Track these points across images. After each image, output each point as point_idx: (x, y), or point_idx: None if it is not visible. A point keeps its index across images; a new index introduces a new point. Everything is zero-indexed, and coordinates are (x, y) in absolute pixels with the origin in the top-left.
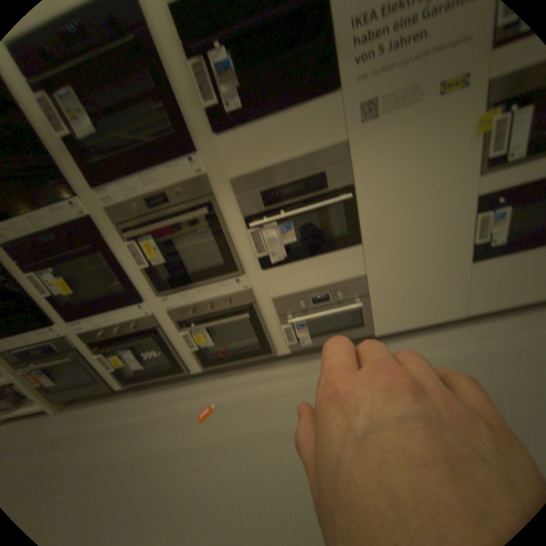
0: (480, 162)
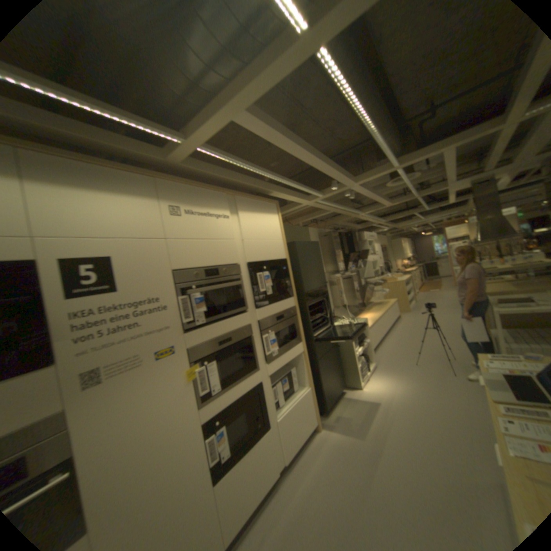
0: (196, 400)
